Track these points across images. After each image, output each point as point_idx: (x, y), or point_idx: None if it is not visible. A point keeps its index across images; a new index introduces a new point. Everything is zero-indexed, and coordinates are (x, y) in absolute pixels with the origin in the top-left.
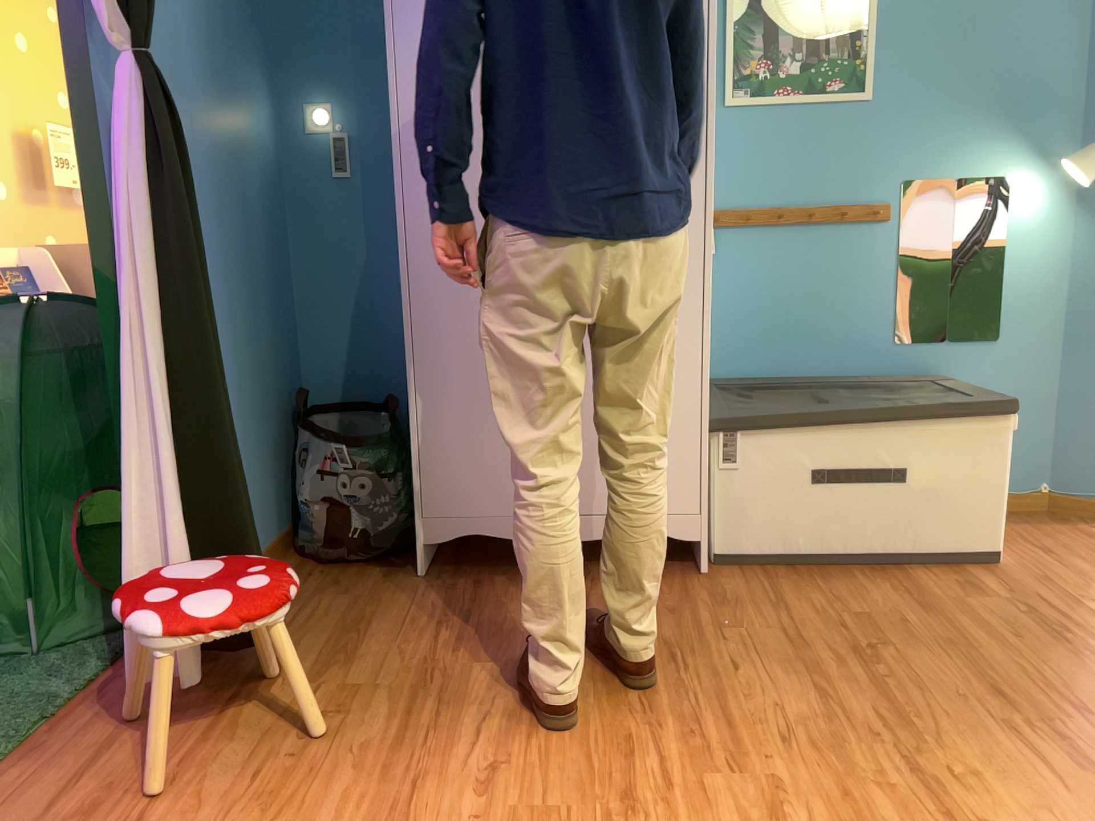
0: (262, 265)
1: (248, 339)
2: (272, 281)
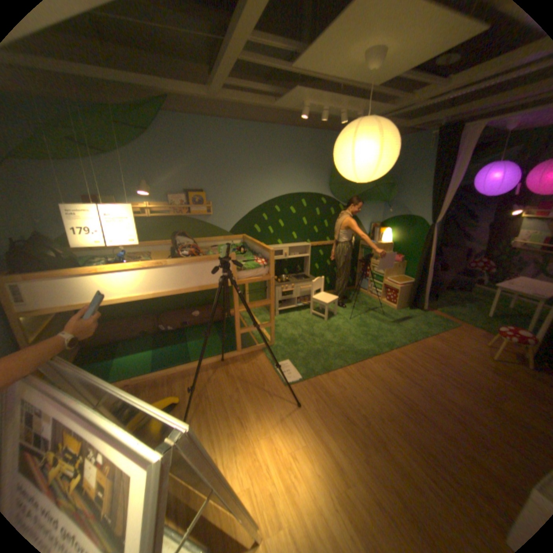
0: None
1: None
2: None
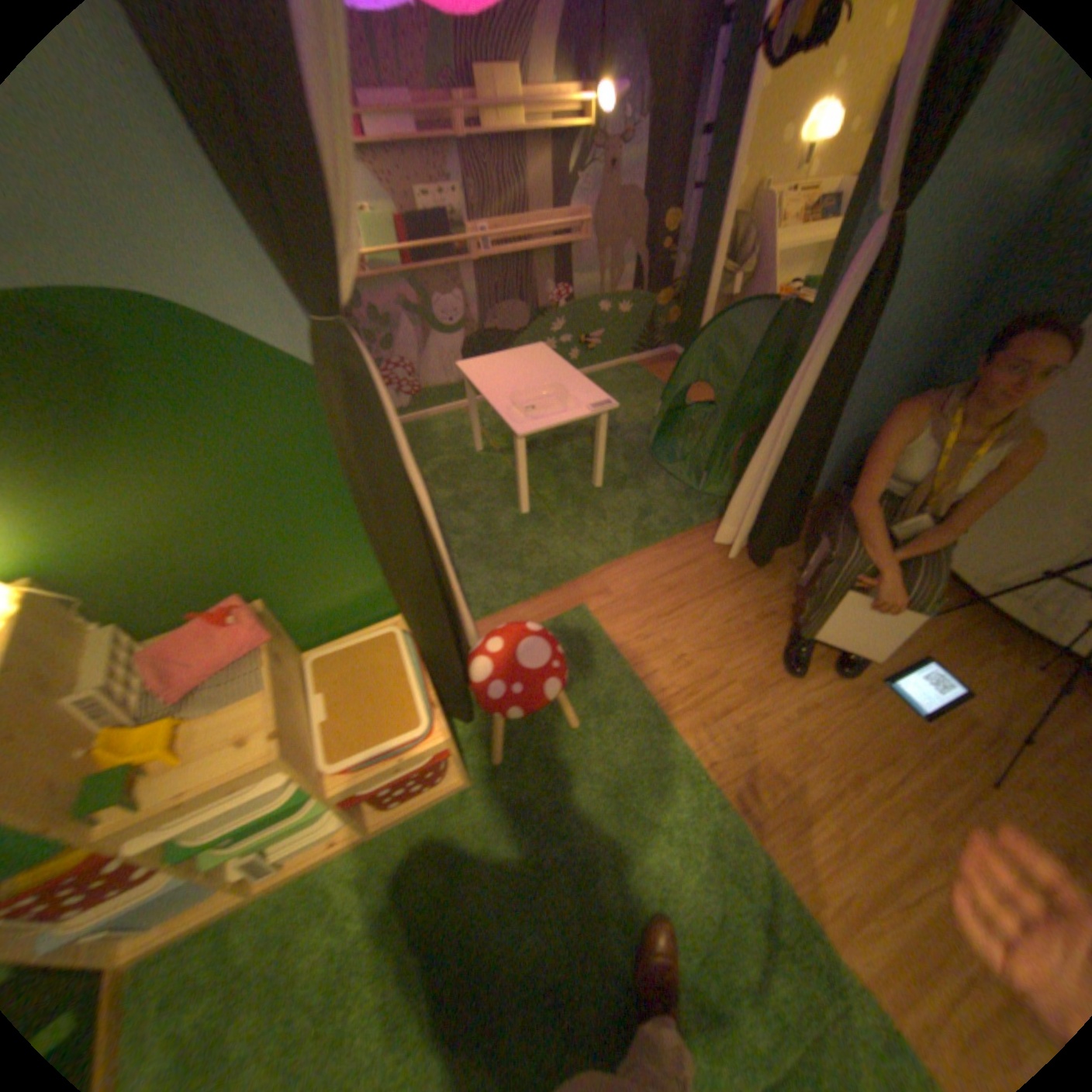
0: (941, 316)
1: (891, 374)
2: (945, 326)
